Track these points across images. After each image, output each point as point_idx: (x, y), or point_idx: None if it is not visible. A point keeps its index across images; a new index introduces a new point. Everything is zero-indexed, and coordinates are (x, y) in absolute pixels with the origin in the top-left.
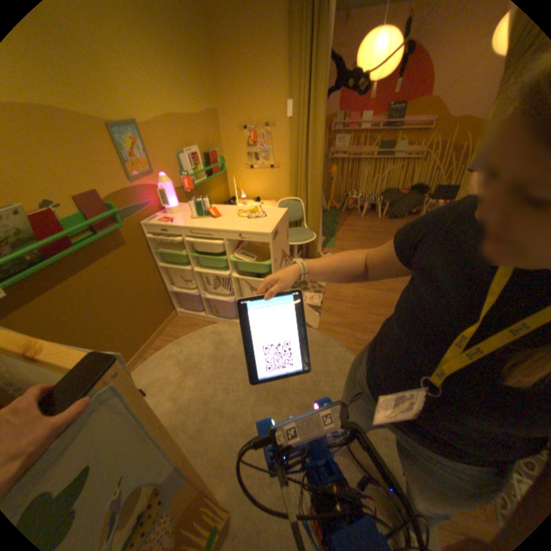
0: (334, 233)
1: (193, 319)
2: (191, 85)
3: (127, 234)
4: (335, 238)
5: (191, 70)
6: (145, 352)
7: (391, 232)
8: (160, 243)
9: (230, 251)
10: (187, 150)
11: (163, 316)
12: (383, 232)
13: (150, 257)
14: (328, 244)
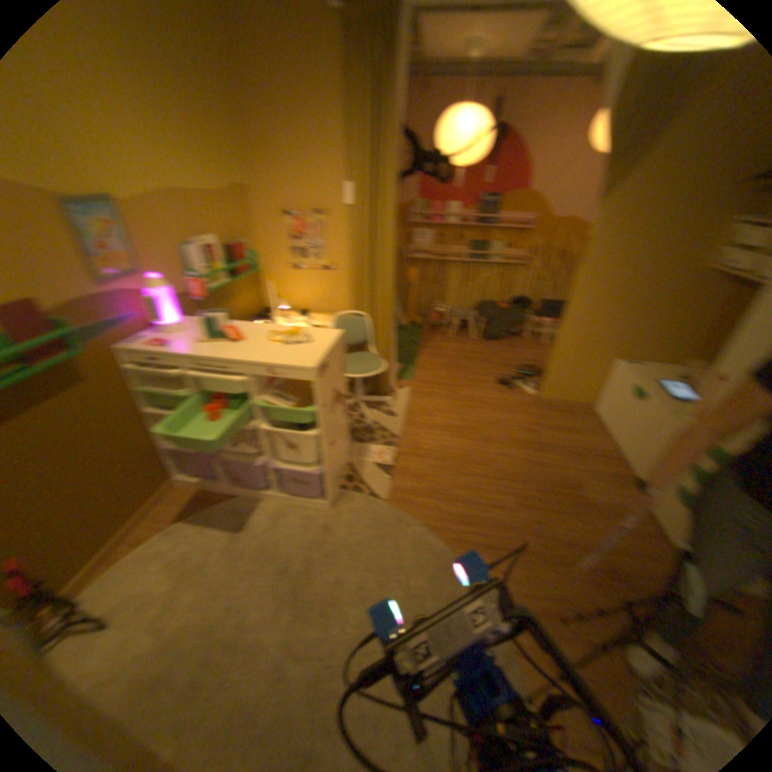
0: (411, 358)
1: (196, 492)
2: (201, 150)
3: (83, 365)
4: (412, 366)
5: (202, 130)
6: (110, 553)
7: (485, 358)
8: (143, 377)
9: (253, 392)
10: (193, 240)
11: (146, 491)
12: (475, 358)
13: (124, 400)
14: (403, 374)
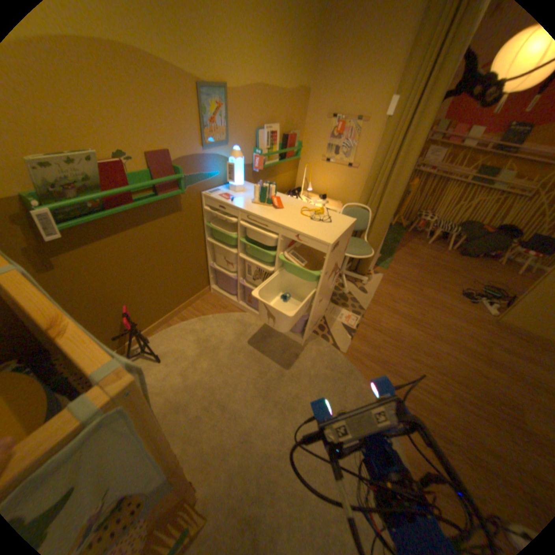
0: (392, 253)
1: (223, 300)
2: (292, 57)
3: (186, 201)
4: (391, 259)
5: (298, 40)
6: (171, 319)
7: (458, 270)
8: (214, 218)
9: (281, 248)
10: (268, 128)
11: (197, 289)
12: (449, 268)
13: (201, 229)
14: (382, 263)
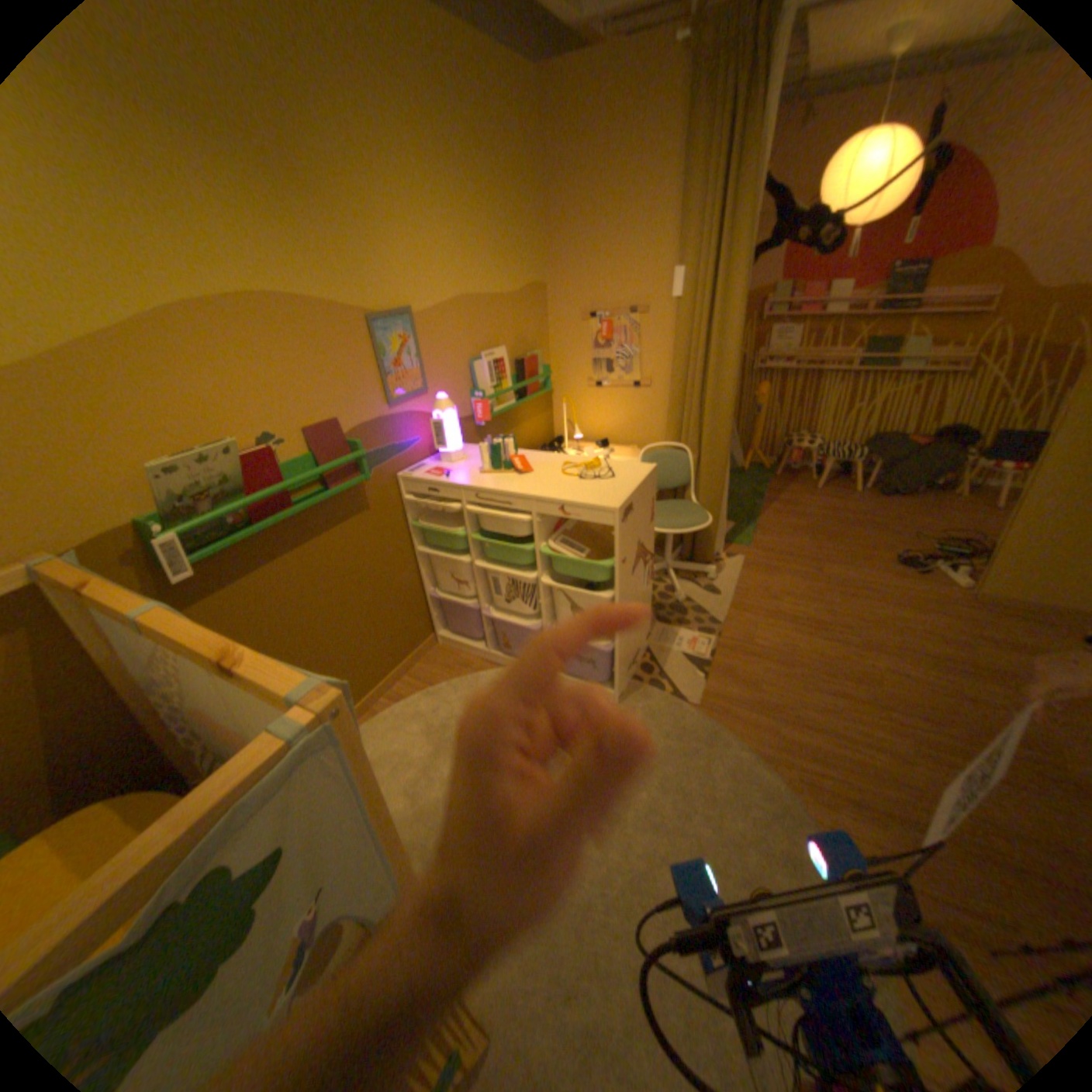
0: (754, 516)
1: (463, 653)
2: (505, 247)
3: (374, 492)
4: (755, 527)
5: (509, 224)
6: (376, 703)
7: (883, 522)
8: (424, 511)
9: (541, 536)
10: (487, 355)
11: (413, 642)
12: (865, 522)
13: (404, 535)
14: (739, 537)
